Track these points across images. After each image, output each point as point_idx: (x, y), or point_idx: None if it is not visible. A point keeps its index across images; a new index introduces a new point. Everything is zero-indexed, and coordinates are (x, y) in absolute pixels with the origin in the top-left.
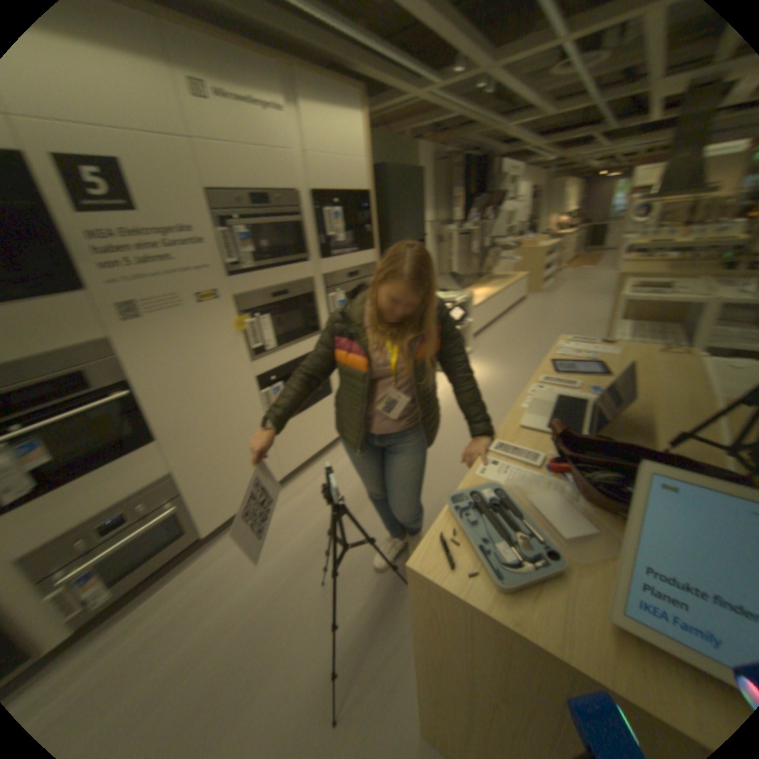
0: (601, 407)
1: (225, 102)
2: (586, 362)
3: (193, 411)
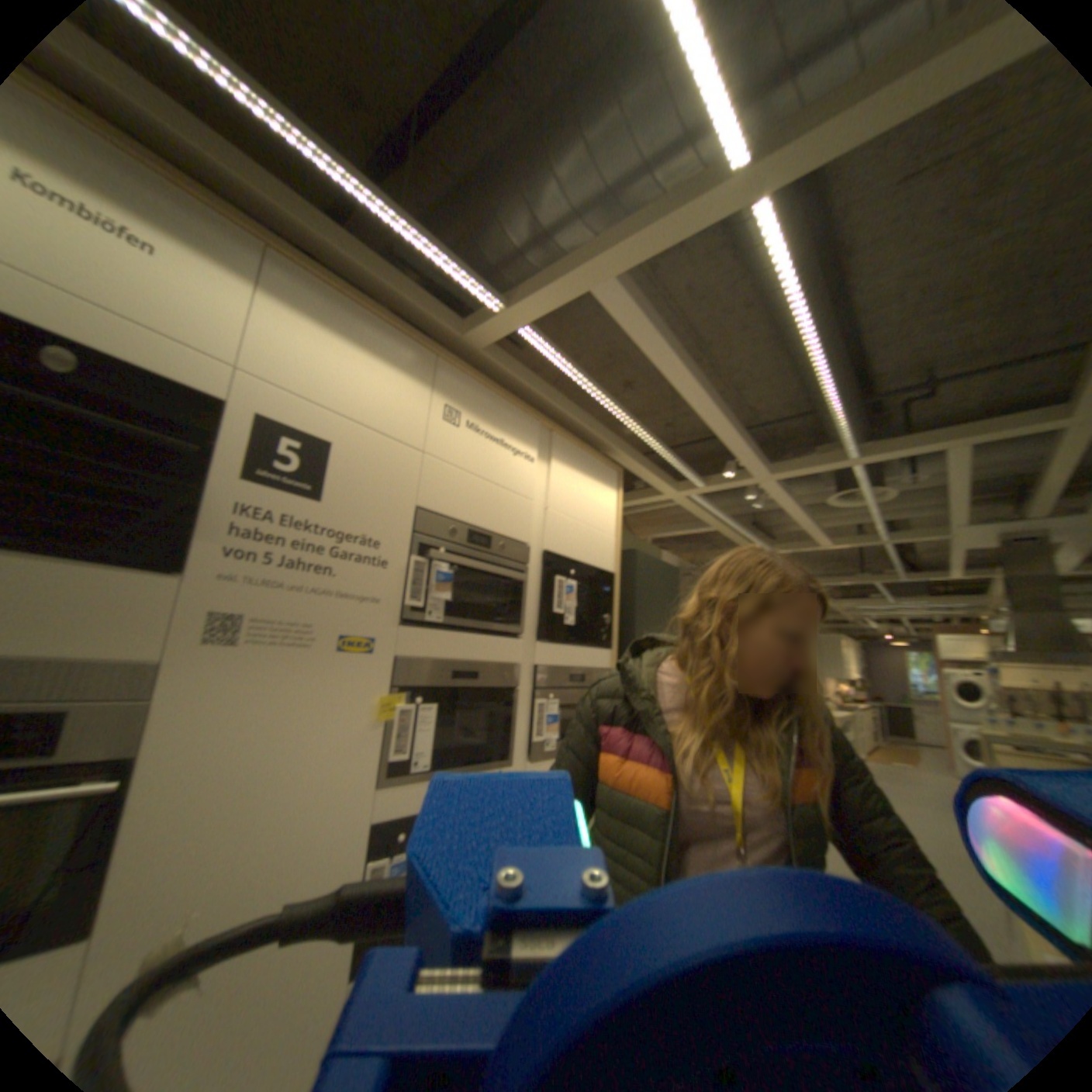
0: None
1: (476, 437)
2: None
3: (226, 876)
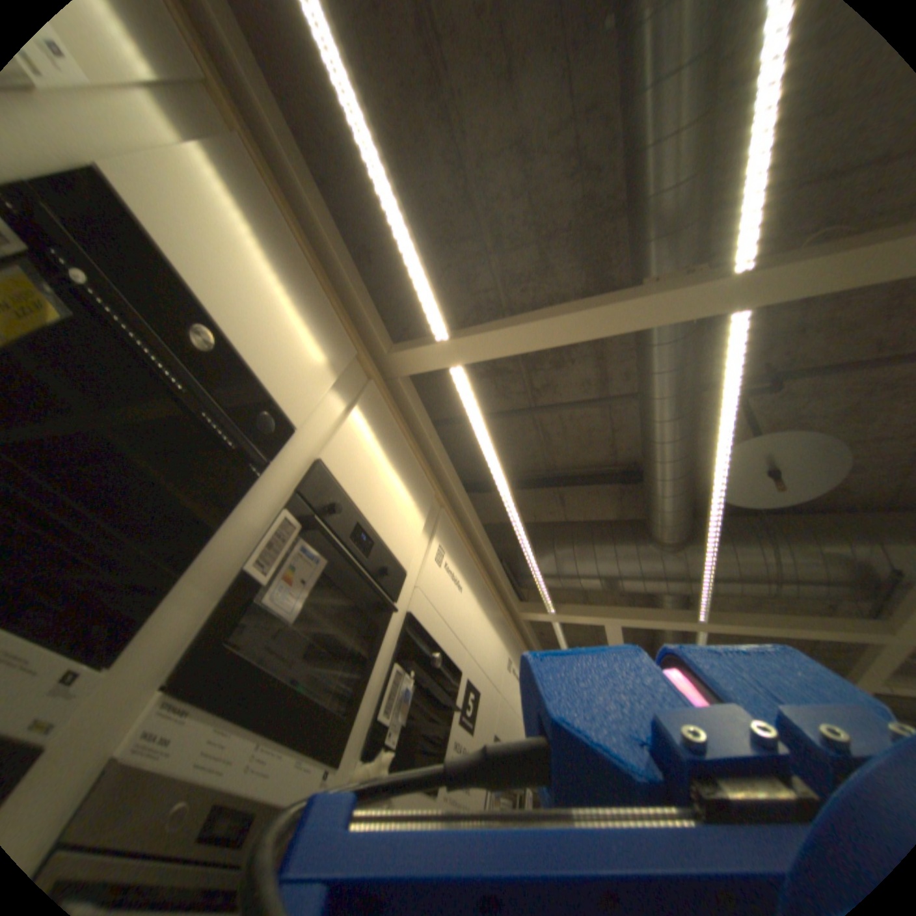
0: None
1: (514, 679)
2: None
3: None
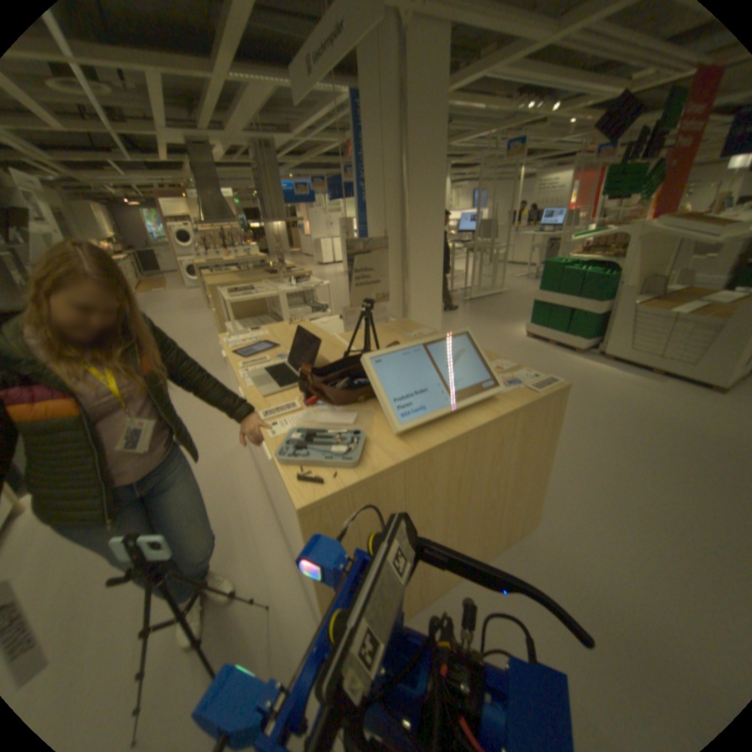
0: (293, 364)
1: None
2: (255, 345)
3: None
